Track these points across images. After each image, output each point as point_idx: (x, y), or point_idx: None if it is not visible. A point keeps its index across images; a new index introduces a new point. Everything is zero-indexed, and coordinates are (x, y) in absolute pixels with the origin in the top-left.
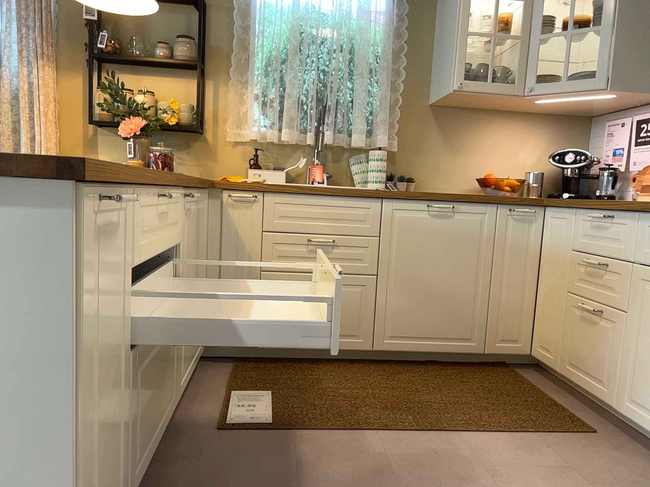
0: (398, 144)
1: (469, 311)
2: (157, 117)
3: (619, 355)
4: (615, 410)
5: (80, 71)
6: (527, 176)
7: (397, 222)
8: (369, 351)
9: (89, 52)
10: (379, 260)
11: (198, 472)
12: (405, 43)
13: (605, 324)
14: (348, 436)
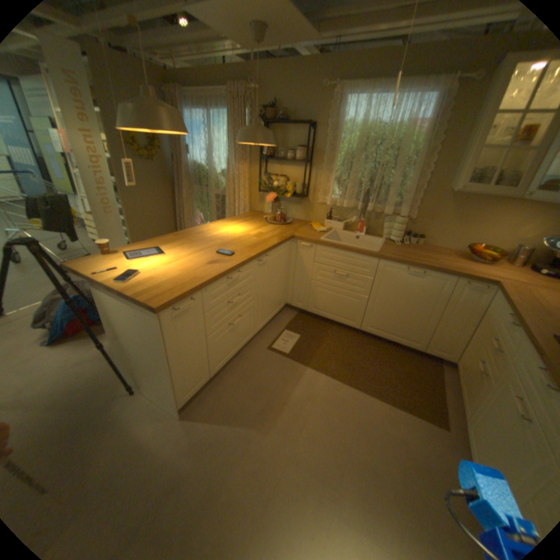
0: (419, 213)
1: (420, 329)
2: (285, 189)
3: (482, 405)
4: (468, 428)
5: (257, 163)
6: (518, 248)
7: (385, 273)
8: (358, 329)
9: (261, 153)
10: (371, 289)
11: (249, 366)
12: (442, 142)
13: (486, 383)
14: (314, 374)
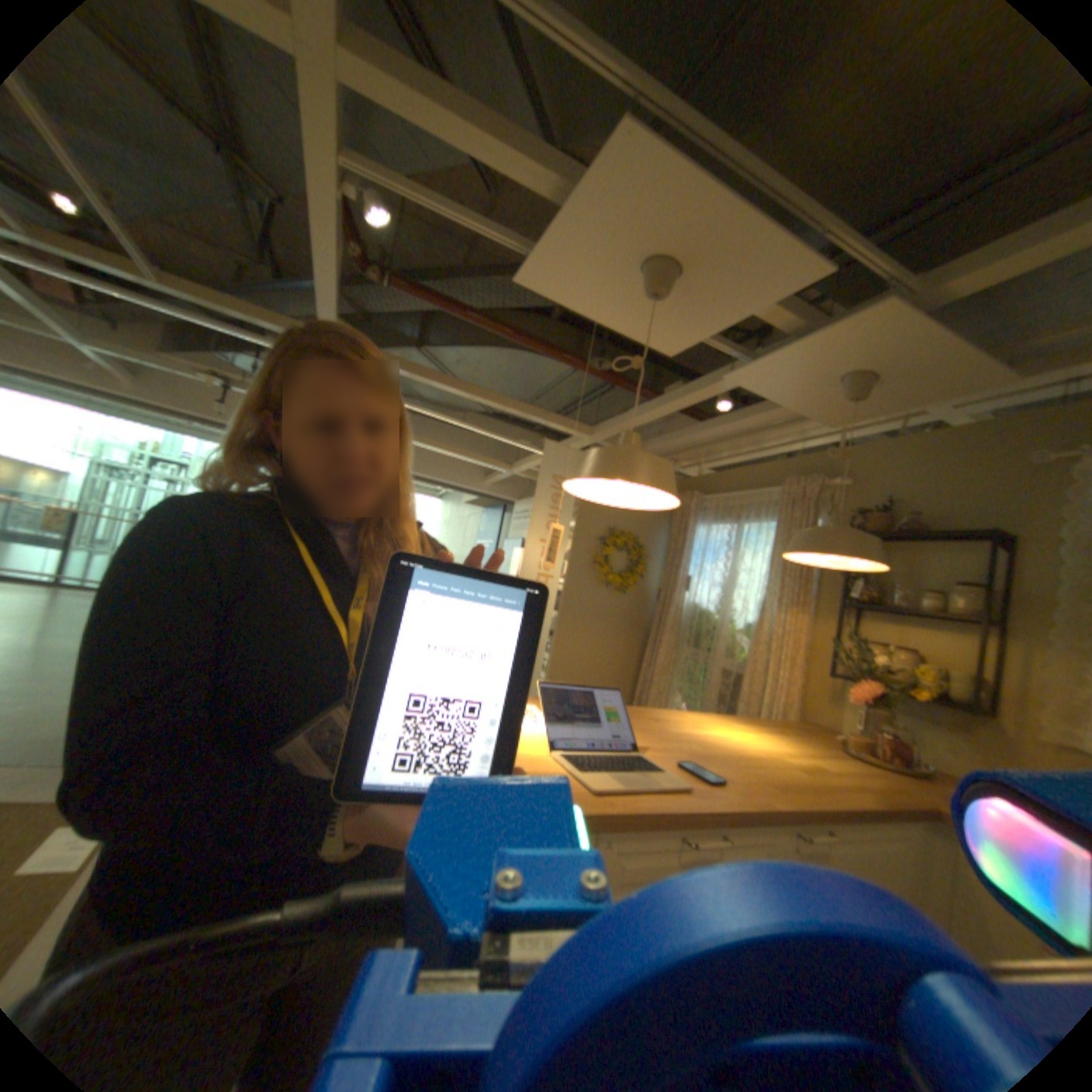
0: None
1: None
2: (917, 683)
3: None
4: None
5: (837, 616)
6: None
7: None
8: None
9: (848, 598)
10: None
11: None
12: None
13: None
14: None
